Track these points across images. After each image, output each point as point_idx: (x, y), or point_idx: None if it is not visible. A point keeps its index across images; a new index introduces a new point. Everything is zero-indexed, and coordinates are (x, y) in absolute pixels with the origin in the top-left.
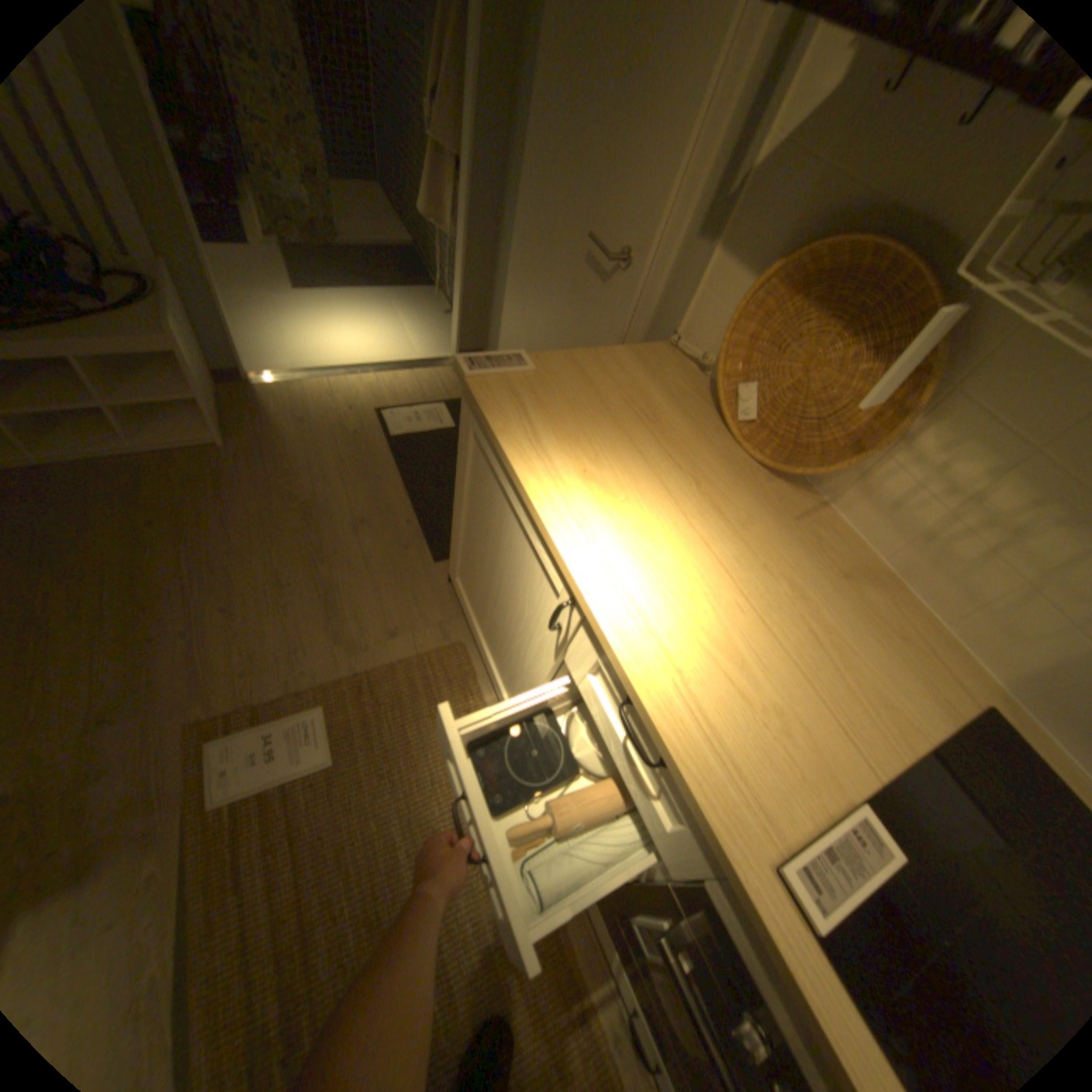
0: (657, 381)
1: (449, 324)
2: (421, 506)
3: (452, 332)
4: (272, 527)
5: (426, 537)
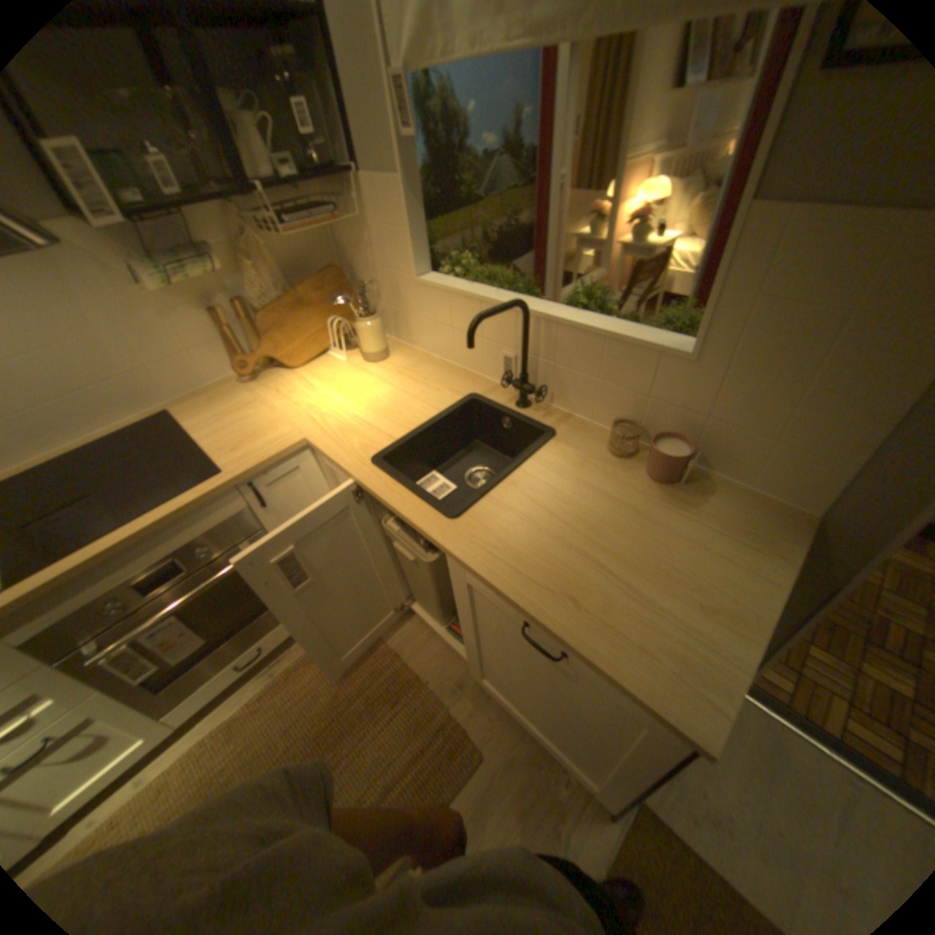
0: None
1: None
2: None
3: None
4: None
5: None
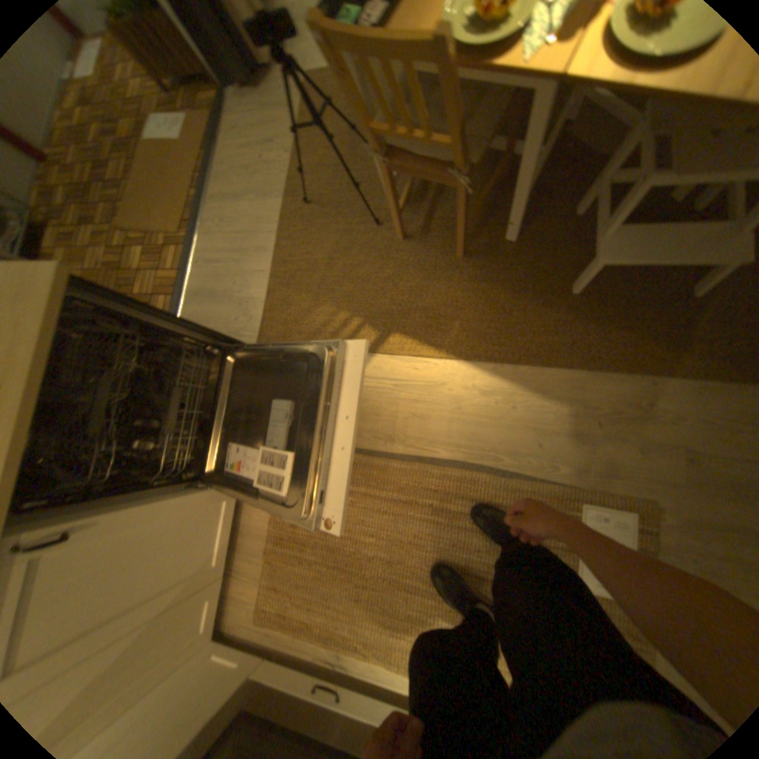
0: None
1: None
2: None
3: None
4: None
5: None
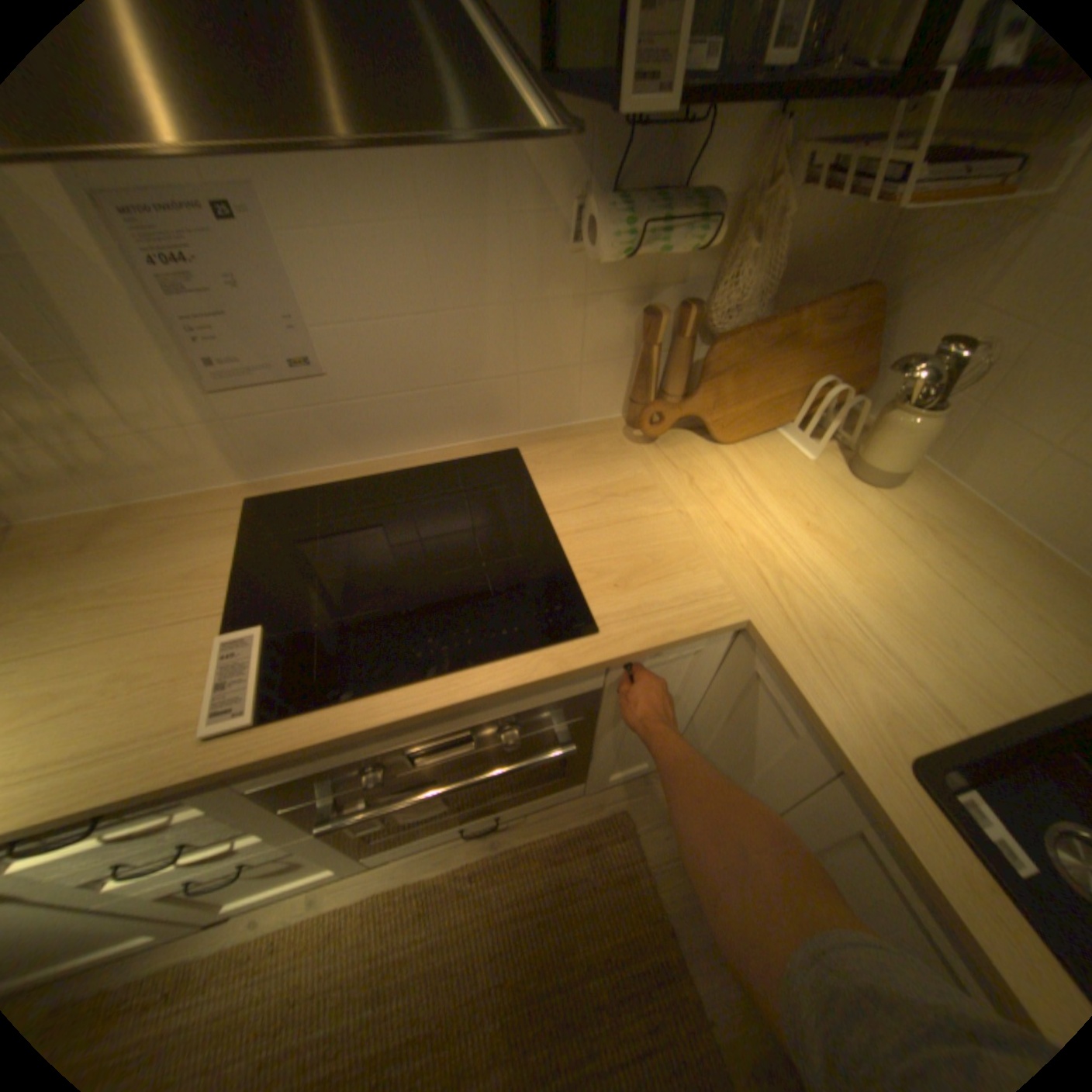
0: None
1: None
2: None
3: None
4: None
5: None
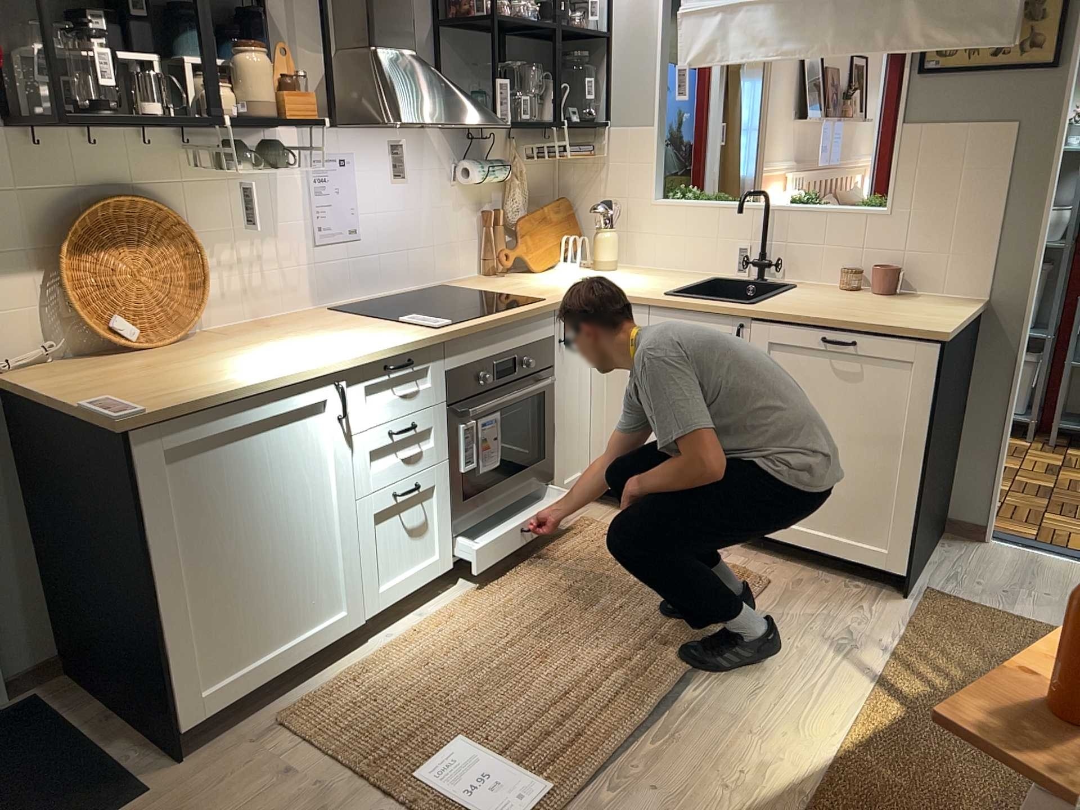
0: (84, 372)
1: None
2: None
3: None
4: None
5: None
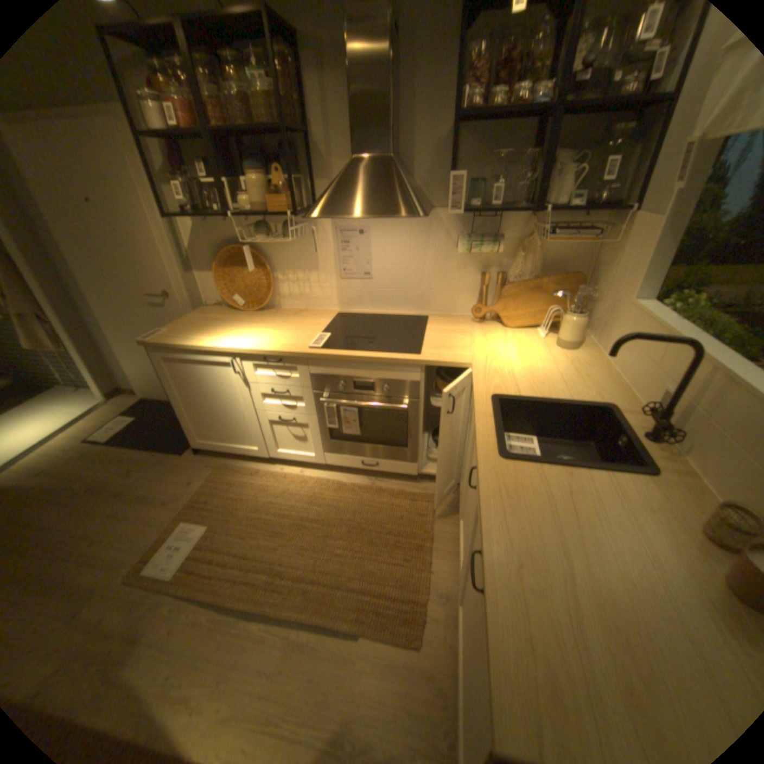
0: (209, 313)
1: (82, 392)
2: (151, 447)
3: (91, 389)
4: (78, 507)
5: (167, 453)
